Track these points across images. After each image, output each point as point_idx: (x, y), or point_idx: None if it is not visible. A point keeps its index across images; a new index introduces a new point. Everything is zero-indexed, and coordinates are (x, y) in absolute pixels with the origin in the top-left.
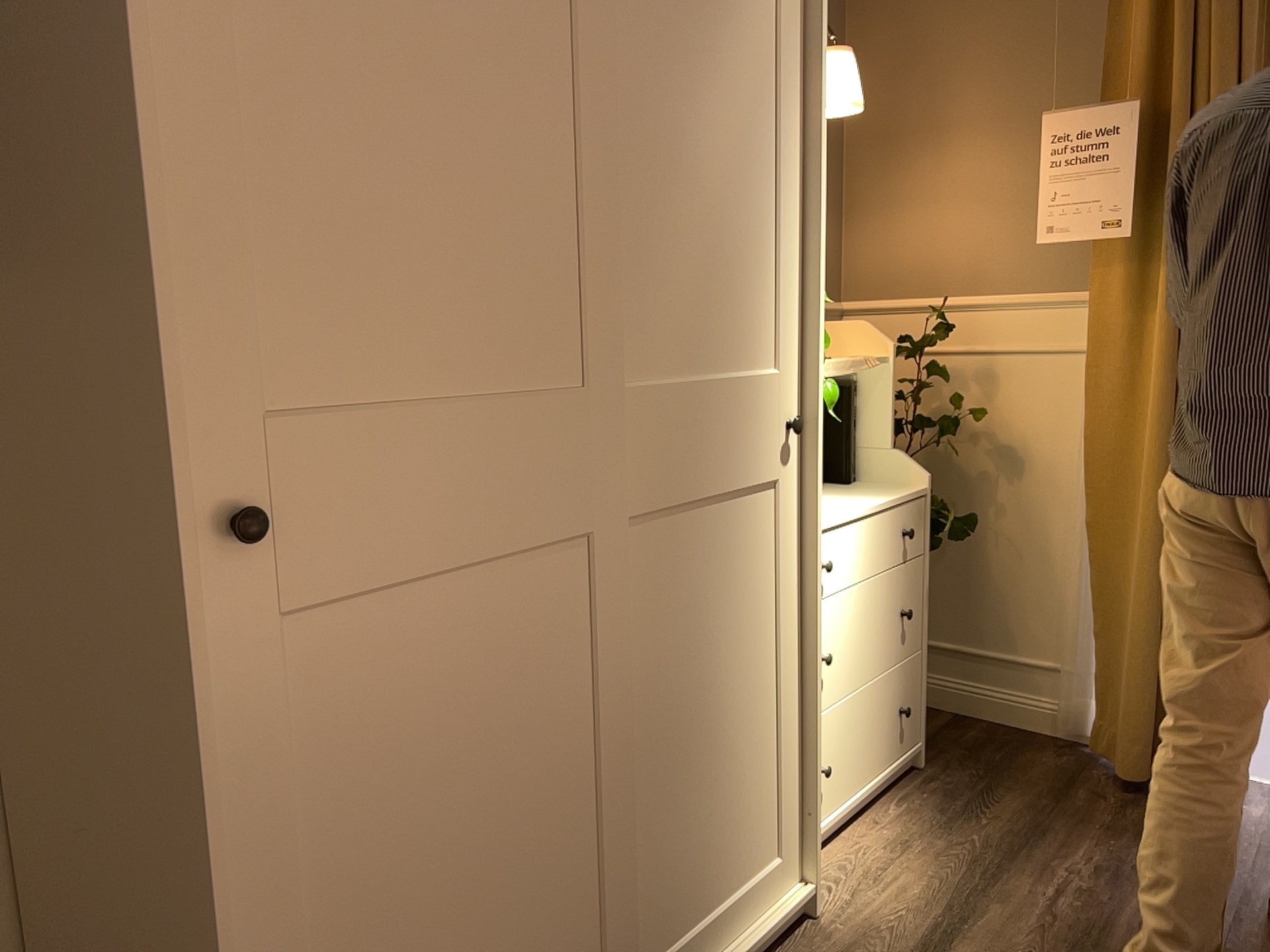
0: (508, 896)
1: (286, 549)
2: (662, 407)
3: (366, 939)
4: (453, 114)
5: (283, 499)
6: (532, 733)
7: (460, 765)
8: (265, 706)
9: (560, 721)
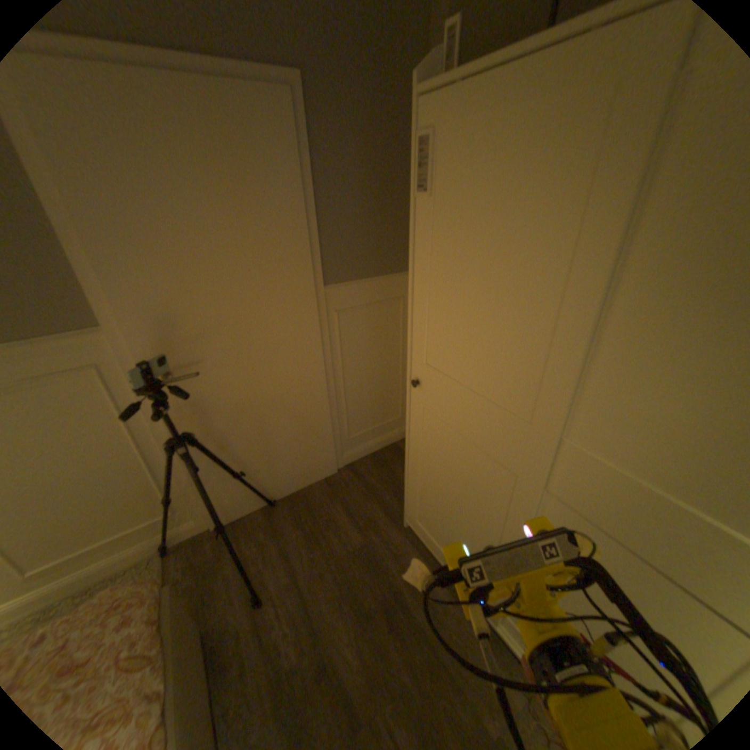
0: (463, 525)
1: (425, 394)
2: (603, 475)
3: (431, 484)
4: (490, 296)
5: (426, 384)
6: (479, 501)
7: (456, 481)
8: (418, 420)
9: (490, 511)
